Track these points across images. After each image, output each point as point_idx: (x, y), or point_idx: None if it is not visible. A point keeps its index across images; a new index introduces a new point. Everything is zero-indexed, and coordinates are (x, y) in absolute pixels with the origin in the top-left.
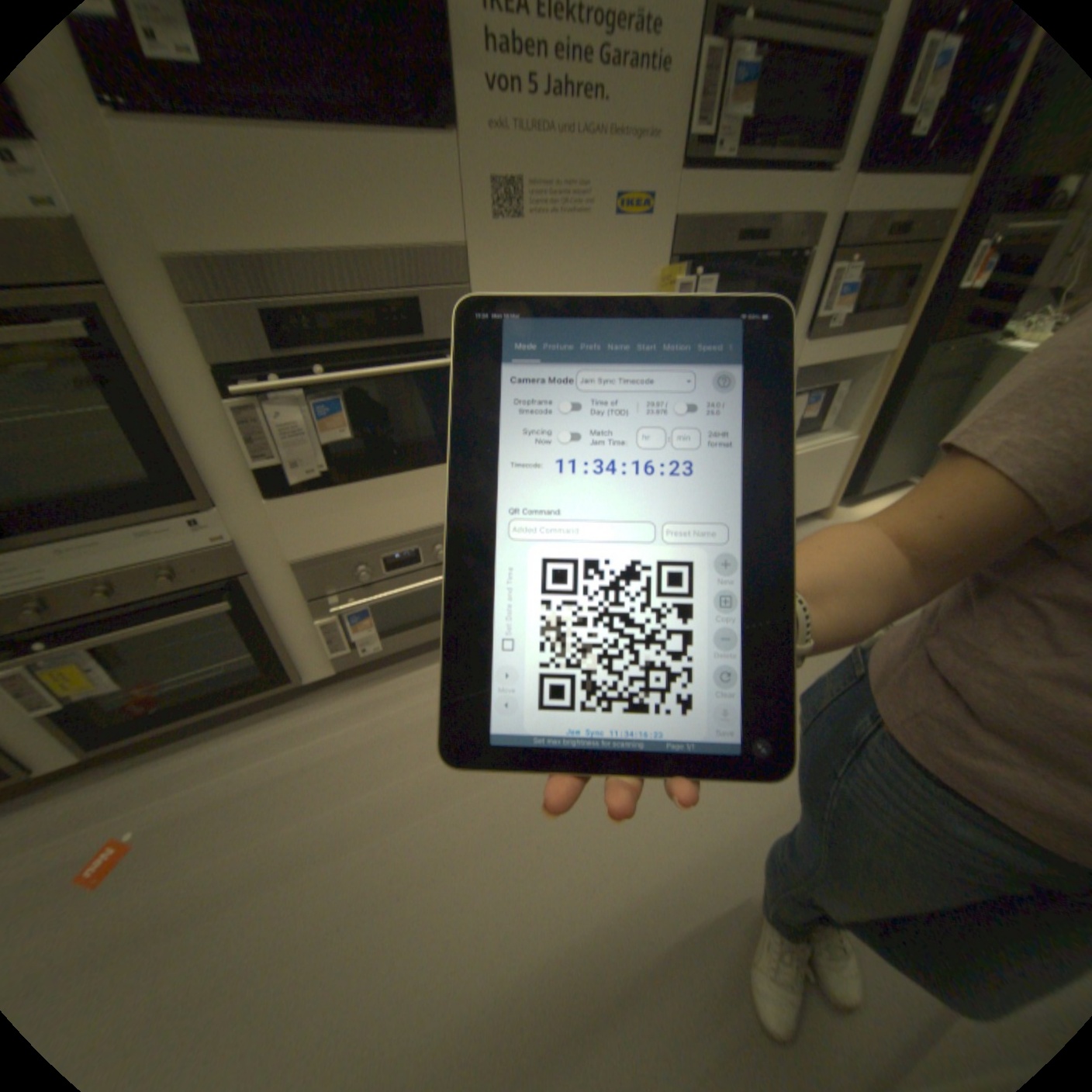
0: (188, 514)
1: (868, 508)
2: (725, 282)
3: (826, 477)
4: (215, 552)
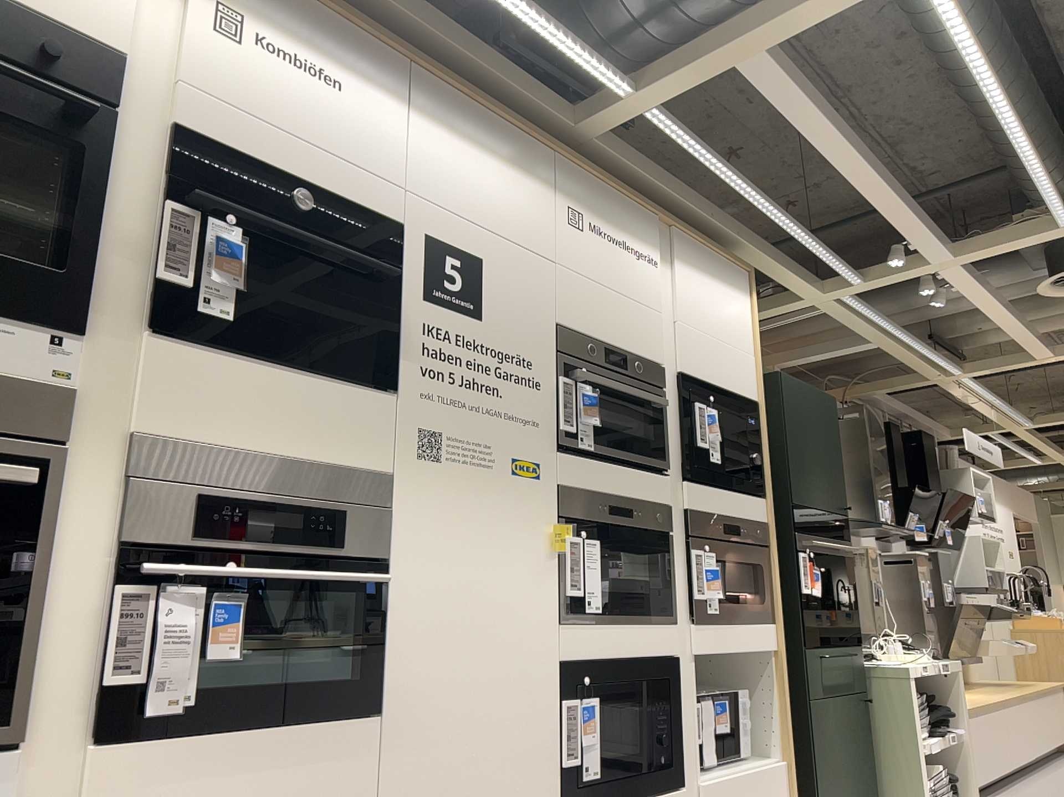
0: None
1: None
2: (607, 550)
3: None
4: None
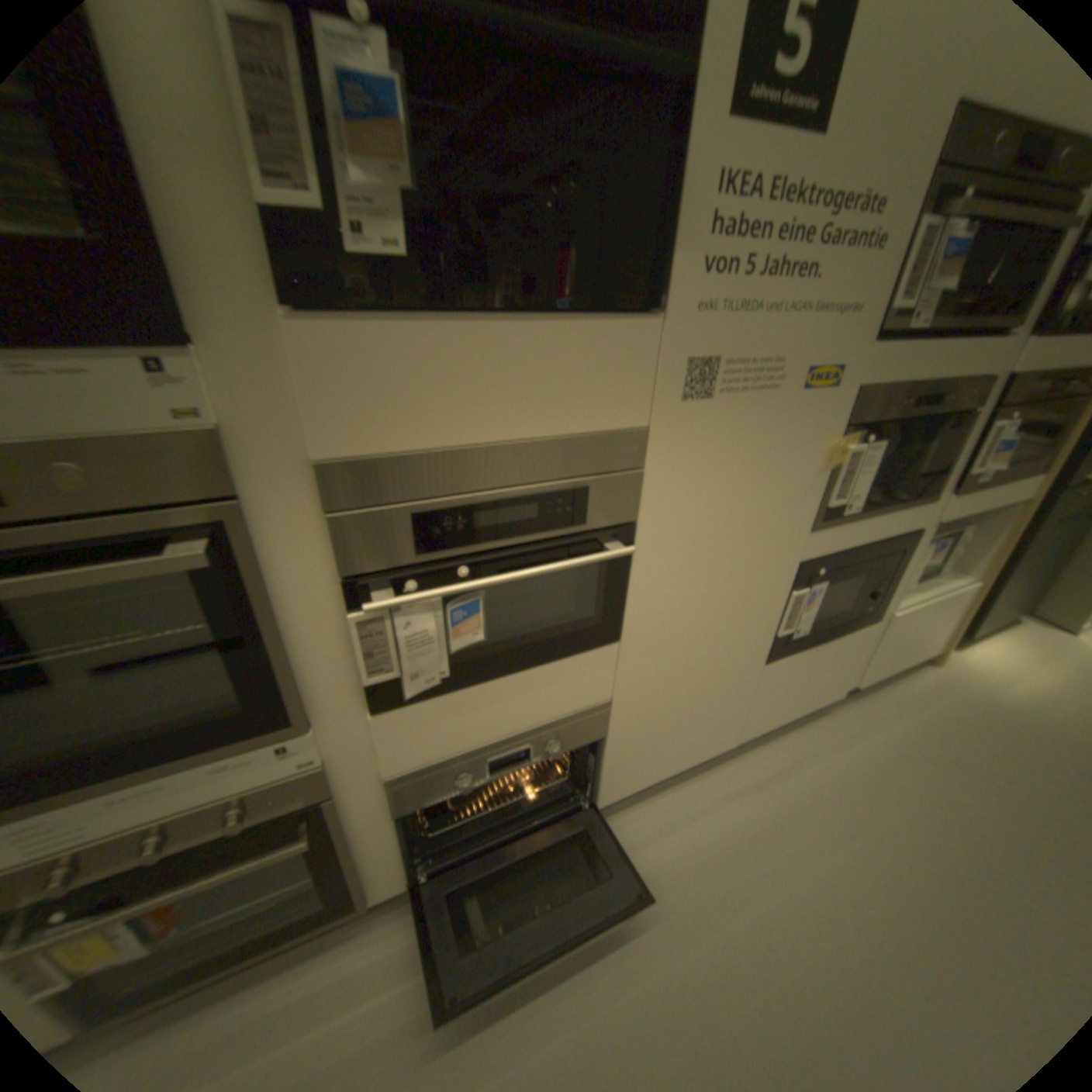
0: (276, 742)
1: (980, 653)
2: (893, 447)
3: (946, 626)
4: (299, 782)
